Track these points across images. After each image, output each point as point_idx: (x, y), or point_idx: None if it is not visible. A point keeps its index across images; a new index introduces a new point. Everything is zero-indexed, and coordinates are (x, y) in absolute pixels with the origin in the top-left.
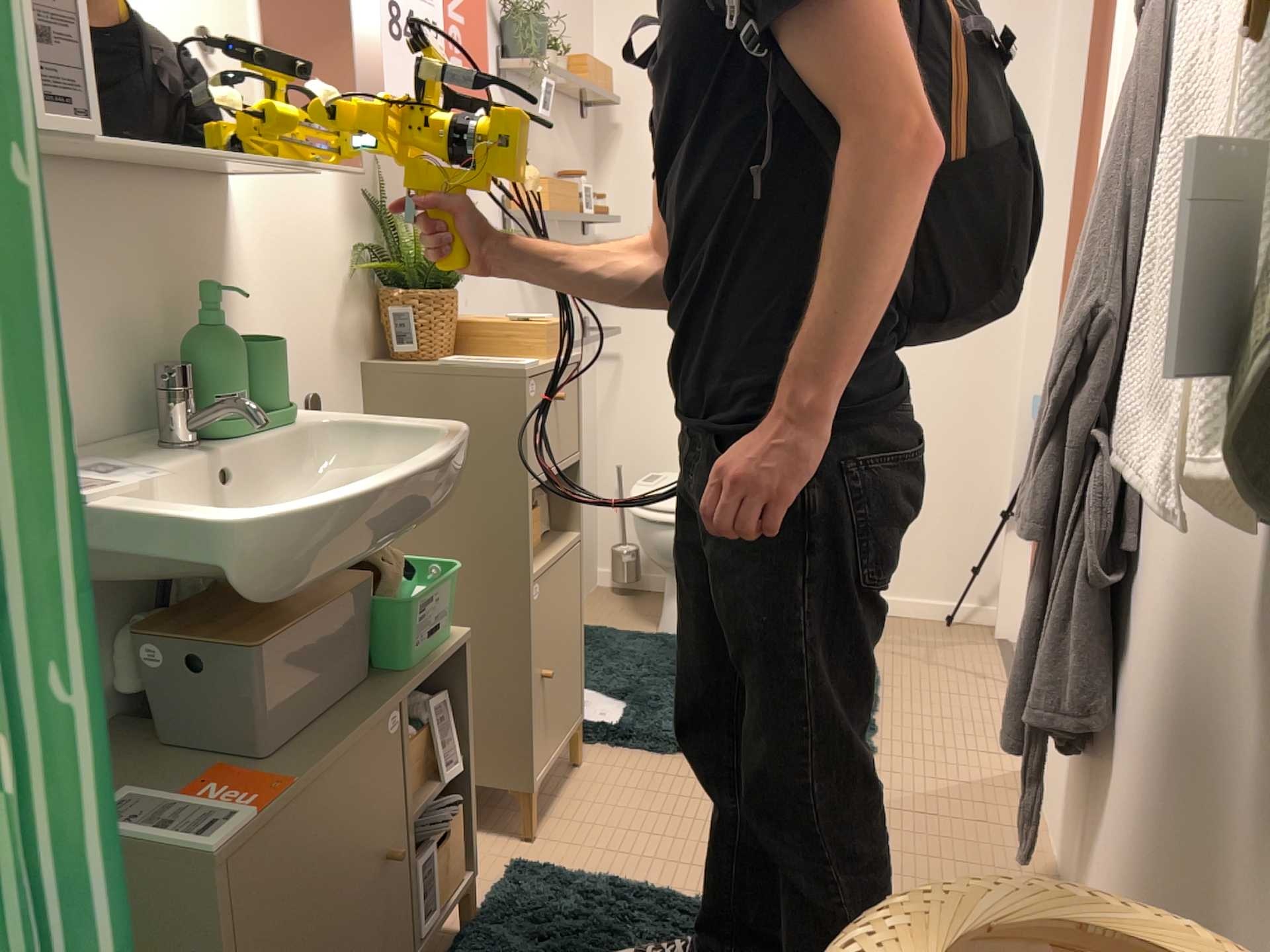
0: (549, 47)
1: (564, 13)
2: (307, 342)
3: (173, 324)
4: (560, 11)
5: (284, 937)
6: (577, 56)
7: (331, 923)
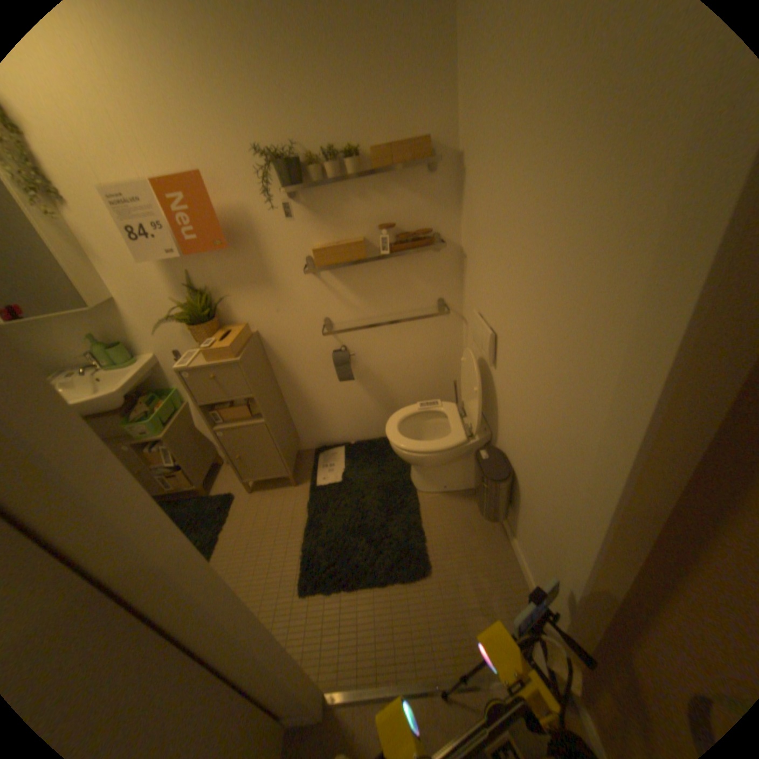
0: (350, 145)
1: (386, 99)
2: (166, 336)
3: (108, 337)
4: (380, 101)
5: None
6: (418, 123)
7: None
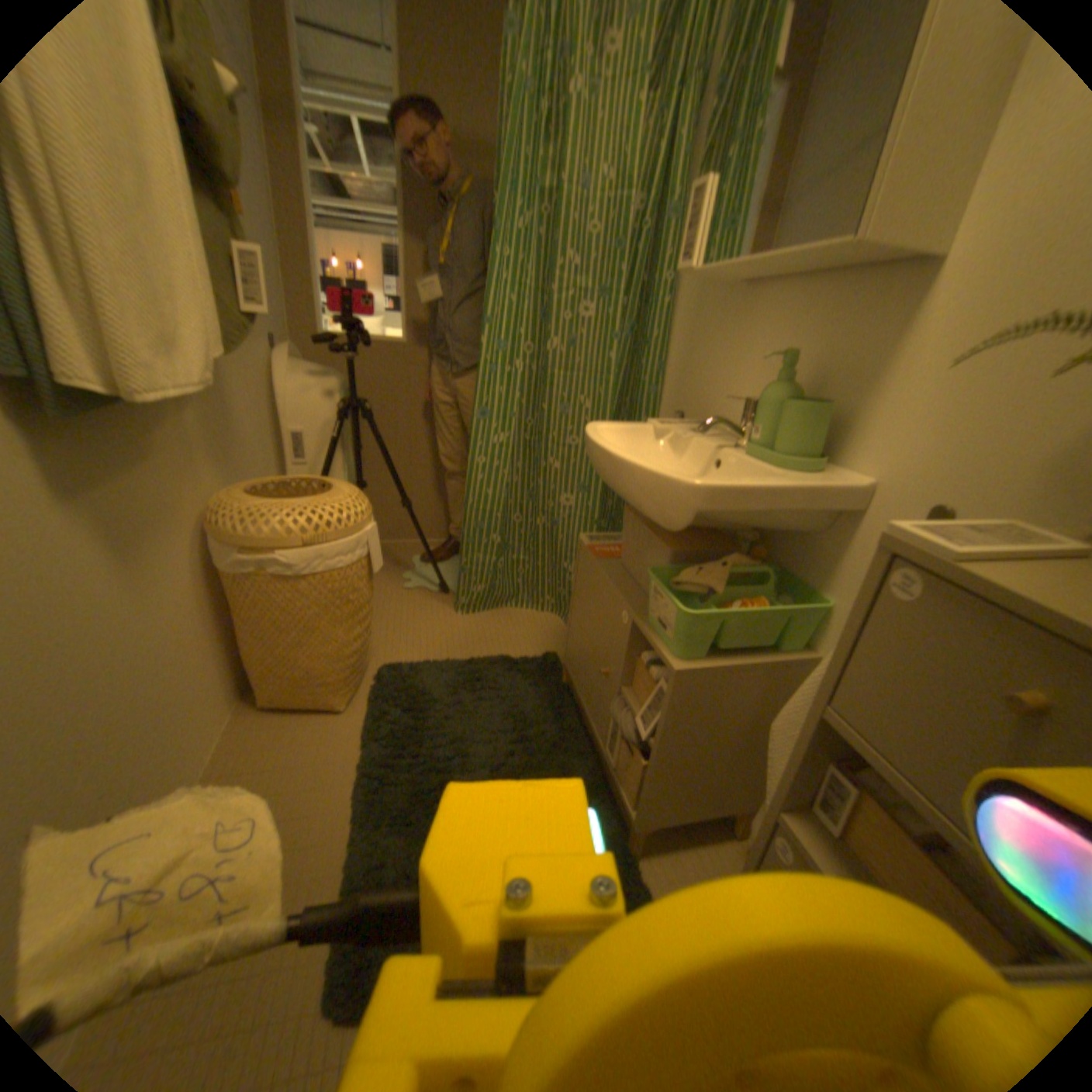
0: None
1: None
2: (972, 451)
3: (824, 388)
4: None
5: (580, 603)
6: None
7: (587, 636)
